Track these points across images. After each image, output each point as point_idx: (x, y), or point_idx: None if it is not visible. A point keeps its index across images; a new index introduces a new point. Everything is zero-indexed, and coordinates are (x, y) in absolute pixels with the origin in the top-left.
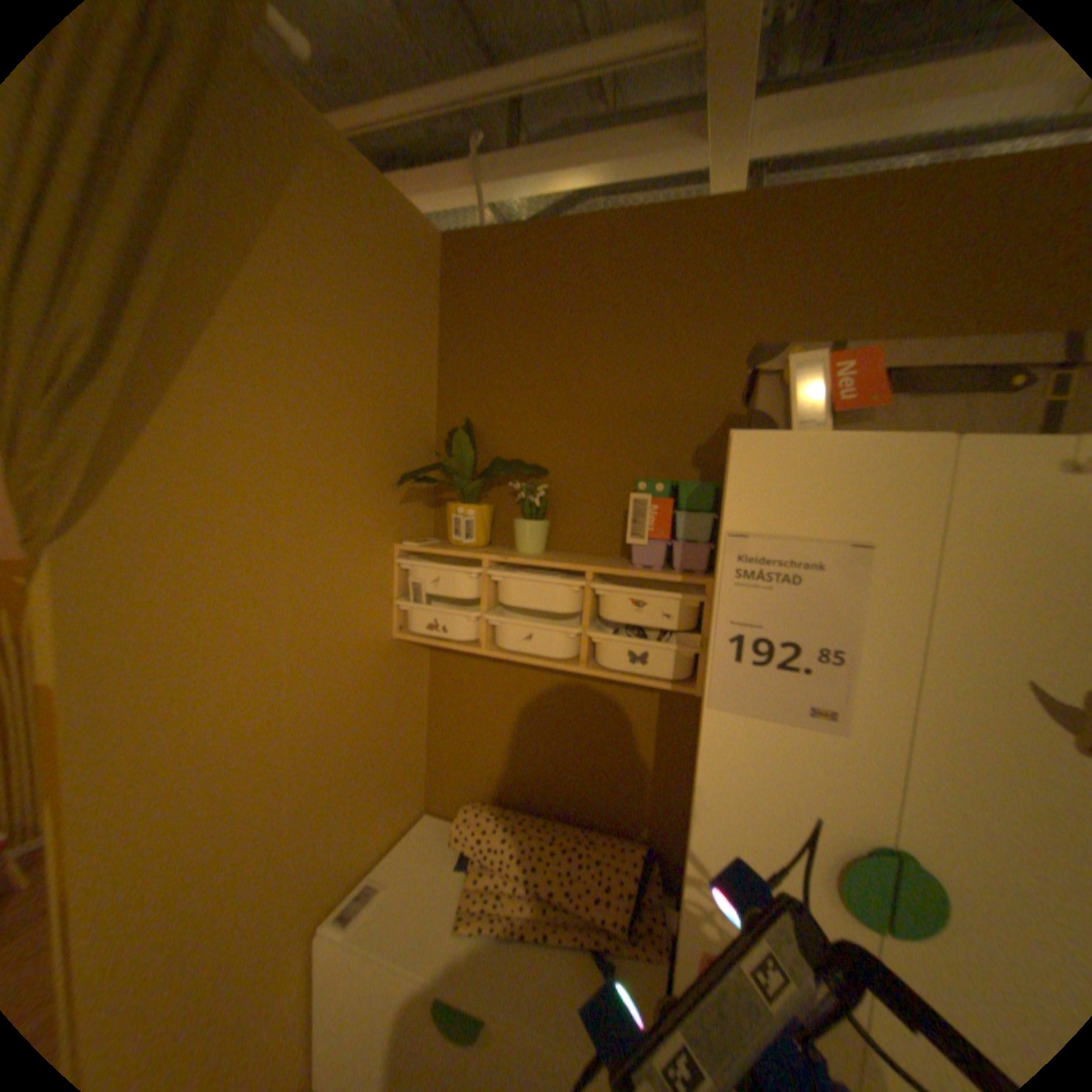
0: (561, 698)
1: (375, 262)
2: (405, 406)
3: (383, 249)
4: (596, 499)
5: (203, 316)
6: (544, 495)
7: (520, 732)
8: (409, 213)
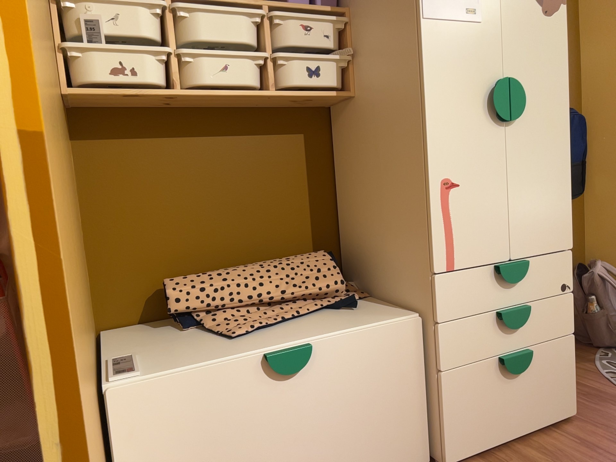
0: (227, 156)
1: None
2: None
3: None
4: None
5: None
6: None
7: (193, 201)
8: None
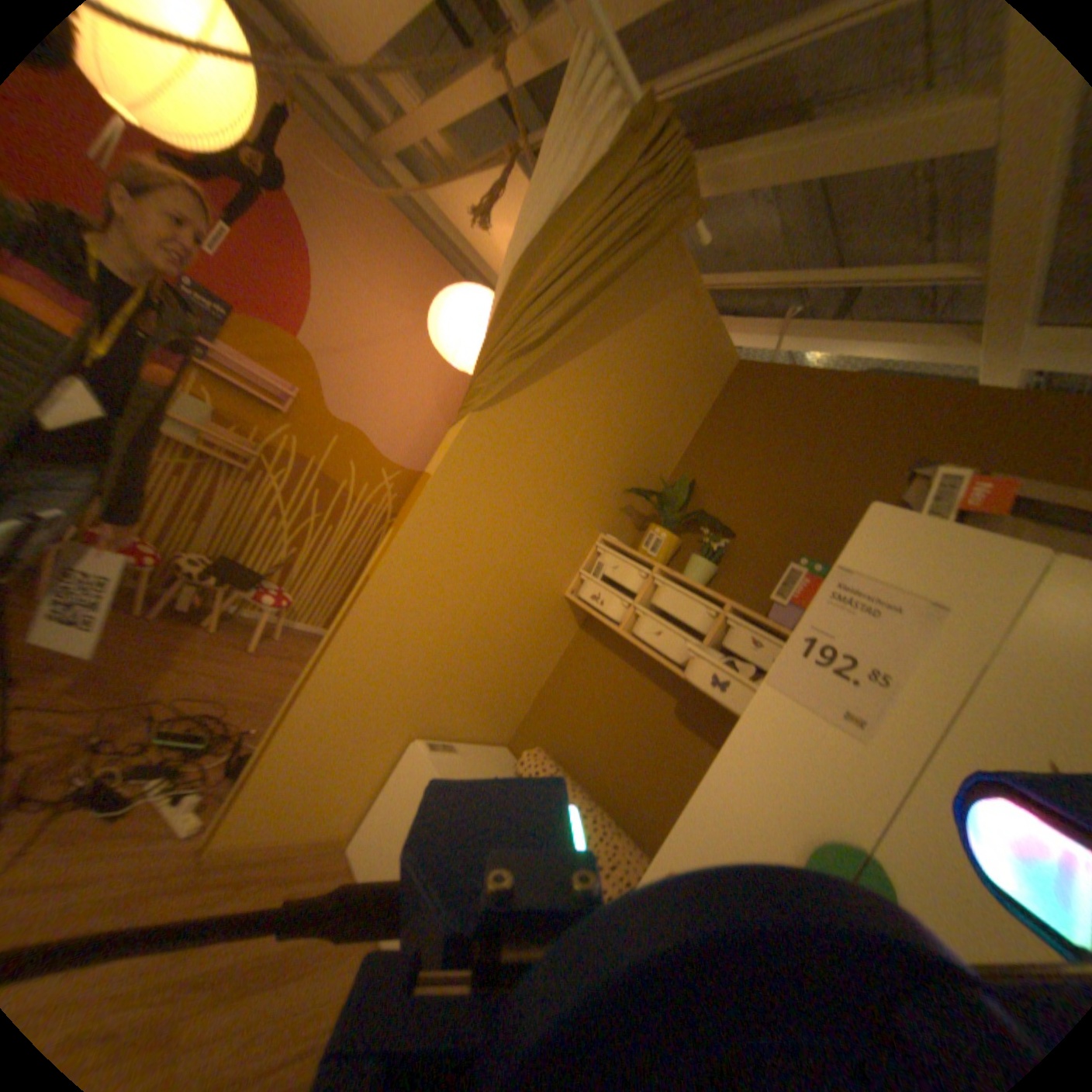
0: (655, 711)
1: (685, 357)
2: (655, 451)
3: (694, 352)
4: (763, 570)
5: (582, 346)
6: (722, 547)
7: (608, 722)
8: (722, 339)
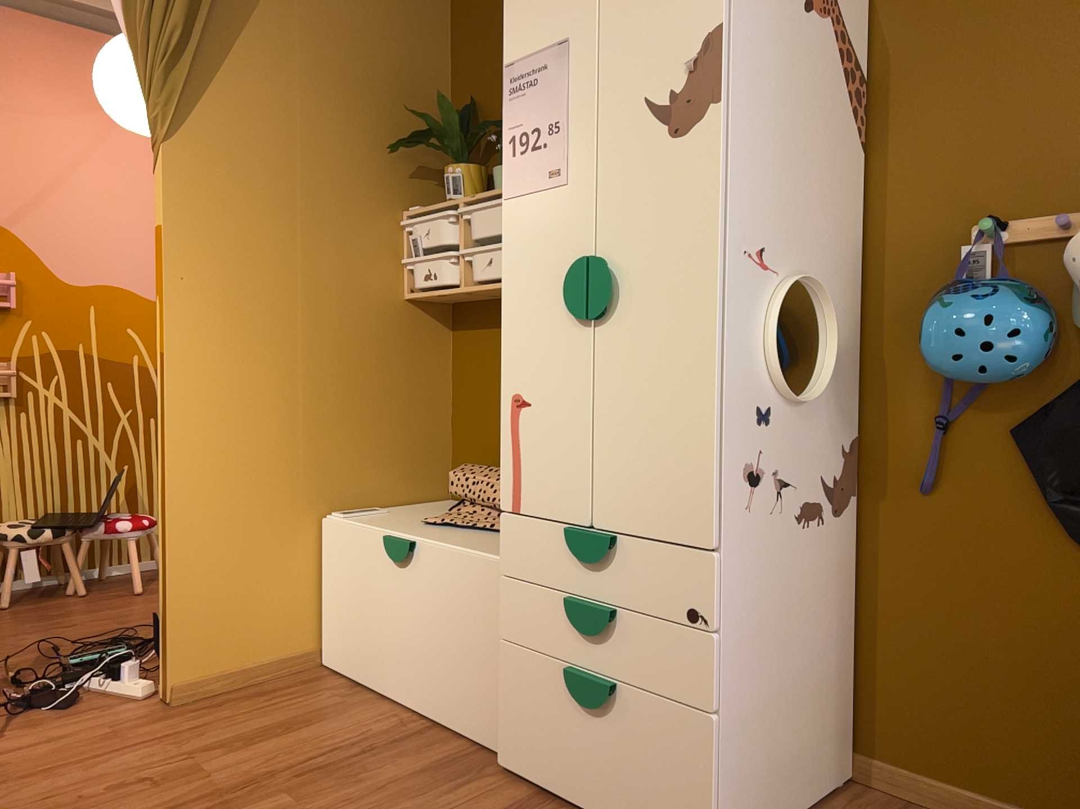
0: None
1: None
2: (410, 91)
3: None
4: None
5: (241, 21)
6: None
7: None
8: None
